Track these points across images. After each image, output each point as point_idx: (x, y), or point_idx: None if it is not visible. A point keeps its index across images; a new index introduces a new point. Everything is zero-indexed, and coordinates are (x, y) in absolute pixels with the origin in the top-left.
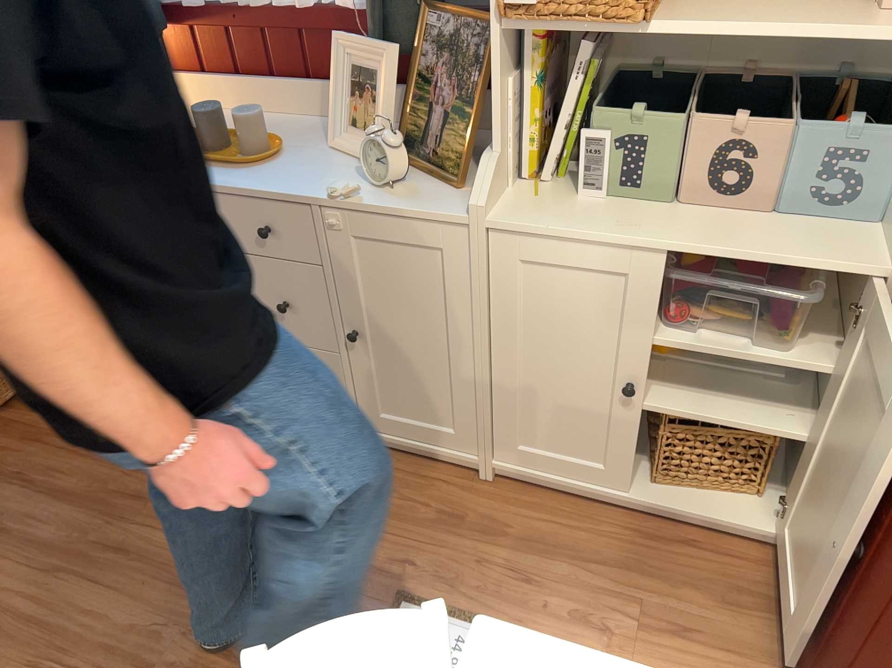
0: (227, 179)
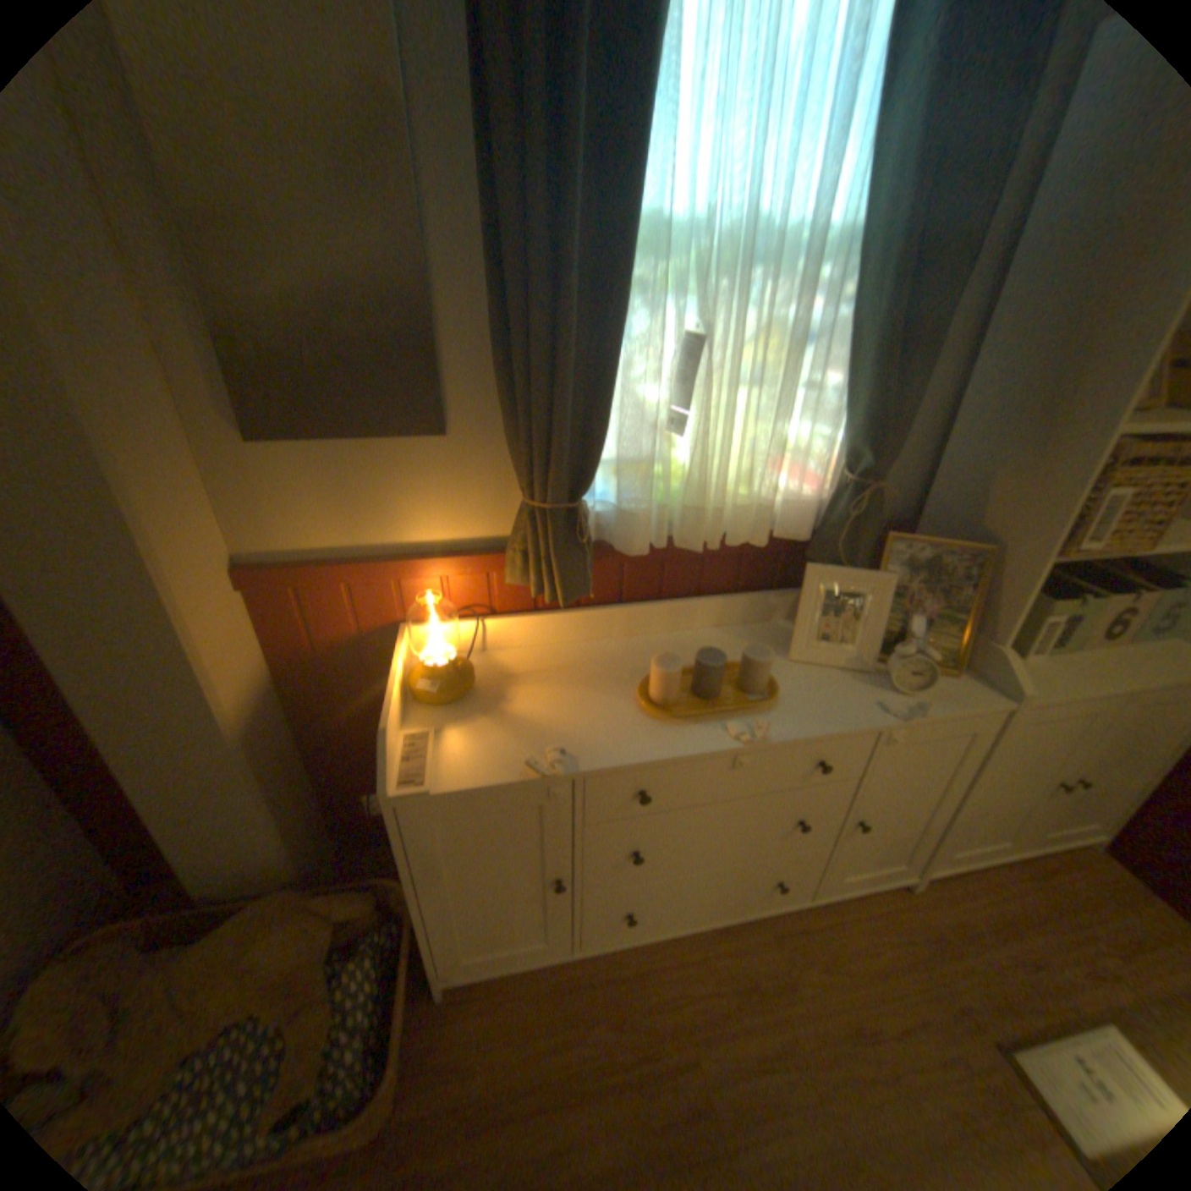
0: (783, 730)
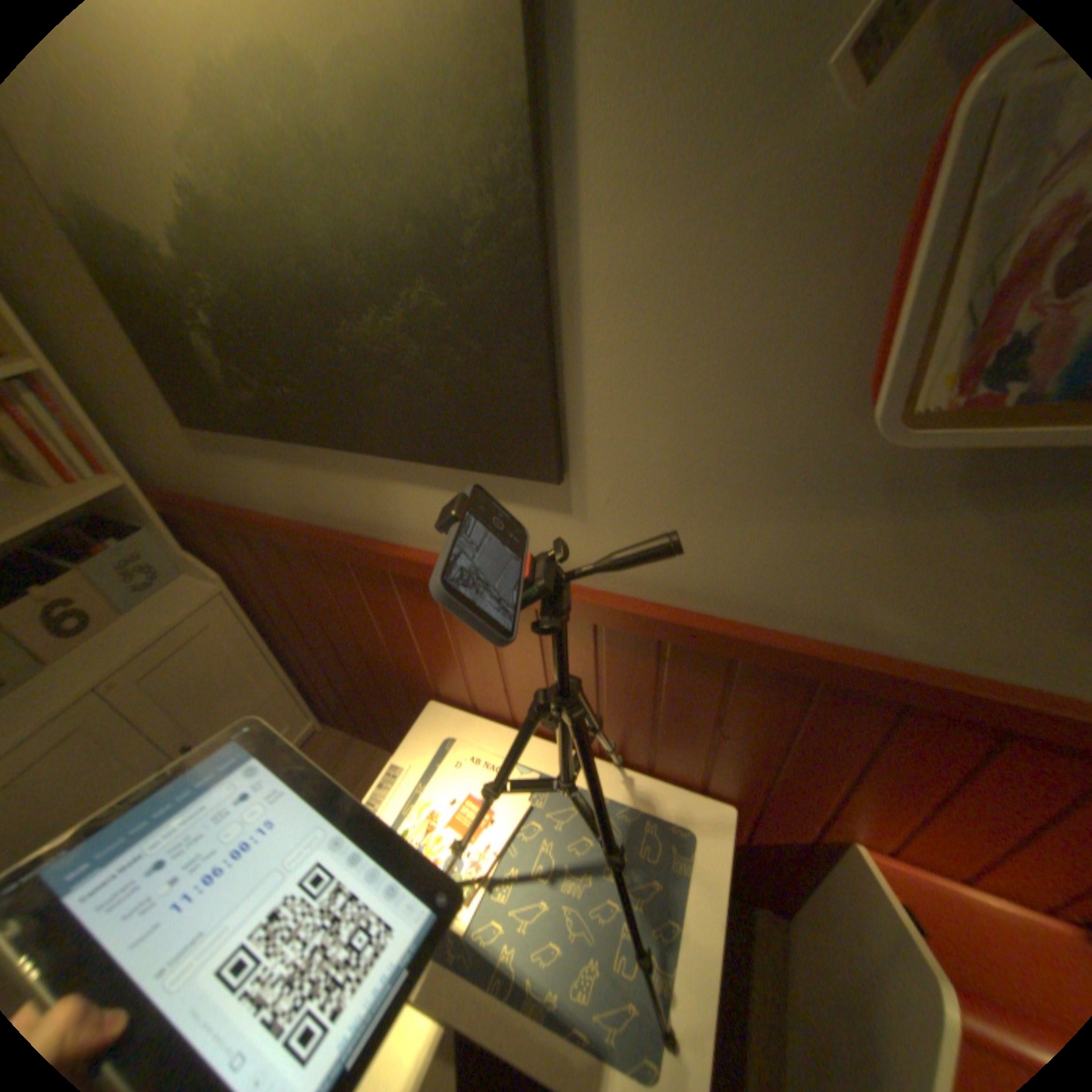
0: None
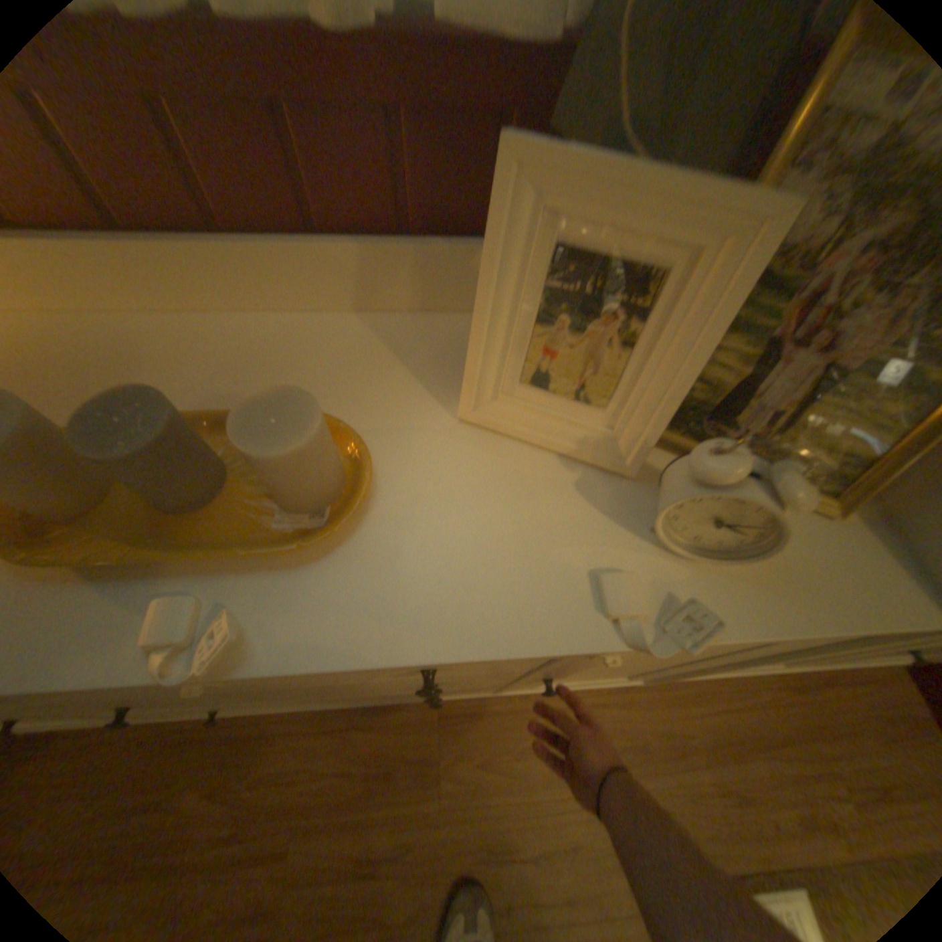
0: (306, 630)
